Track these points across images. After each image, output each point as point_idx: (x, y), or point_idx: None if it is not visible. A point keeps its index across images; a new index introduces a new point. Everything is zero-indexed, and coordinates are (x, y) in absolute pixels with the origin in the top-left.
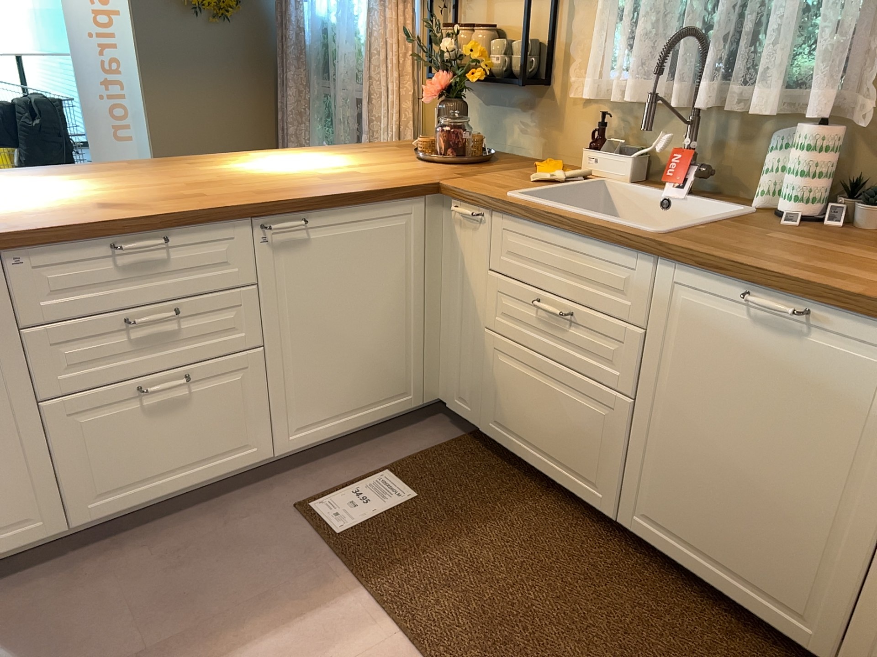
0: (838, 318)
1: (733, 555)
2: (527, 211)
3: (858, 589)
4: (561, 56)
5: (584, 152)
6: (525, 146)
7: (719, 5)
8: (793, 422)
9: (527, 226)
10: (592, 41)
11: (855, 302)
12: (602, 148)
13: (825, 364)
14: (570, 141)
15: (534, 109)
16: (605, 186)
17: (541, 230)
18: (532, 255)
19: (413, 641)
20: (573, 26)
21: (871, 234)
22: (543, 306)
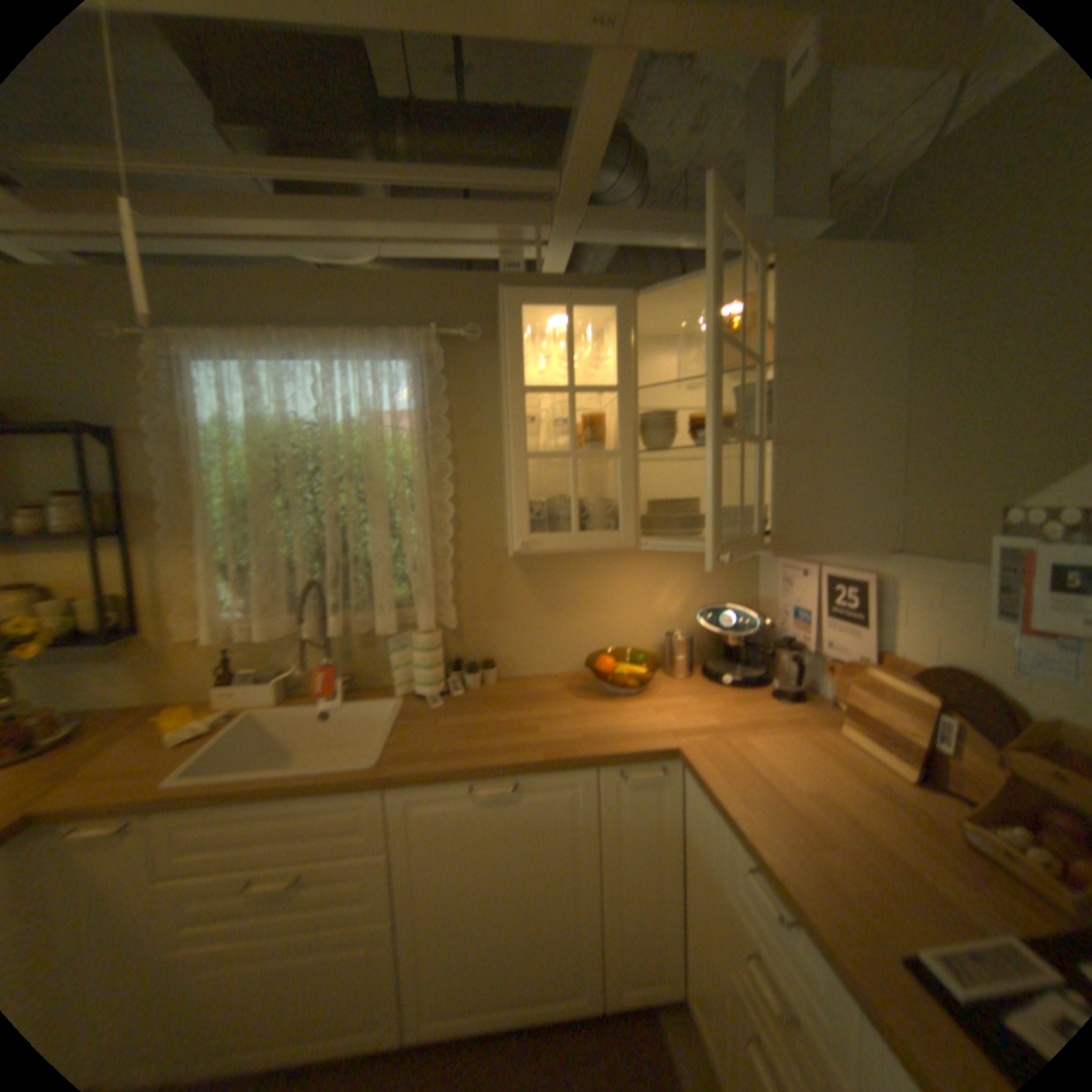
0: (535, 781)
1: (515, 993)
2: (205, 803)
3: (600, 949)
4: (145, 604)
5: (210, 692)
6: (111, 699)
7: (318, 556)
8: (527, 865)
9: (206, 816)
10: (187, 589)
11: (544, 768)
12: (226, 681)
13: (536, 815)
14: (180, 681)
15: (116, 659)
16: (250, 720)
17: (230, 813)
18: (221, 844)
19: None
20: (156, 576)
21: (482, 693)
22: (256, 894)
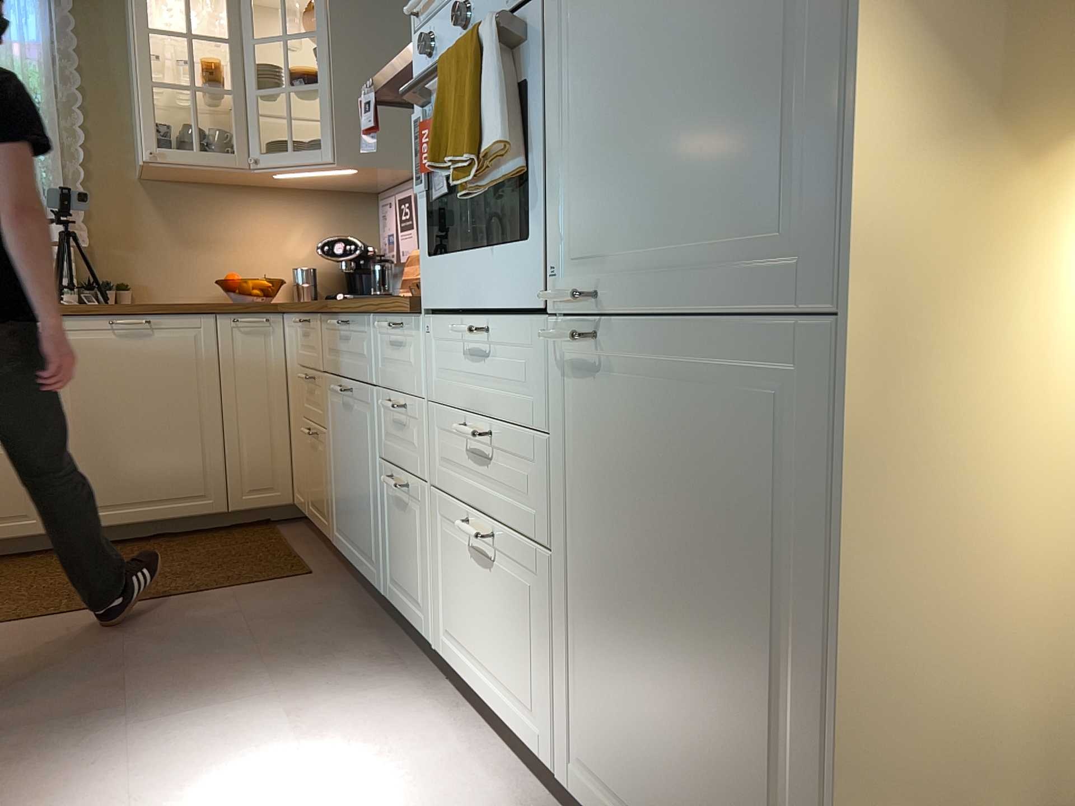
0: (164, 319)
1: (153, 488)
2: None
3: (222, 456)
4: None
5: None
6: None
7: None
8: (160, 384)
9: None
10: None
11: (171, 307)
12: None
13: (166, 345)
14: None
15: None
16: None
17: None
18: None
19: (15, 622)
20: None
21: (118, 305)
22: None
